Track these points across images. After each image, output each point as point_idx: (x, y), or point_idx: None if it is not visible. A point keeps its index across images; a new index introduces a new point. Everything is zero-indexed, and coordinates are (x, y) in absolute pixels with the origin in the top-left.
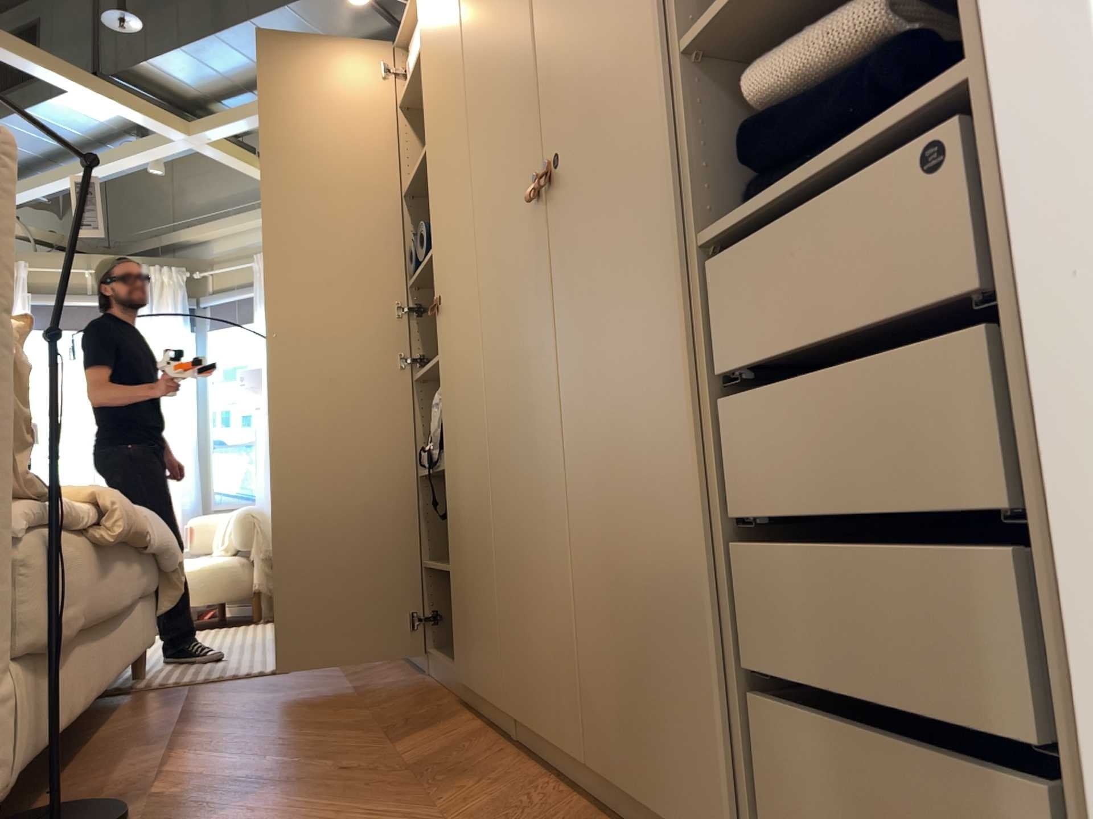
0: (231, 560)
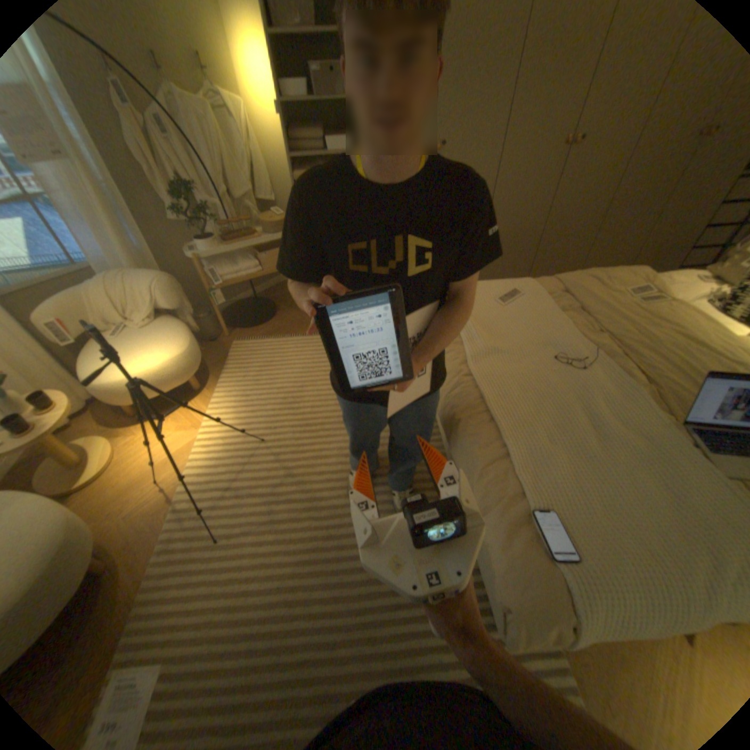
0: (182, 326)
